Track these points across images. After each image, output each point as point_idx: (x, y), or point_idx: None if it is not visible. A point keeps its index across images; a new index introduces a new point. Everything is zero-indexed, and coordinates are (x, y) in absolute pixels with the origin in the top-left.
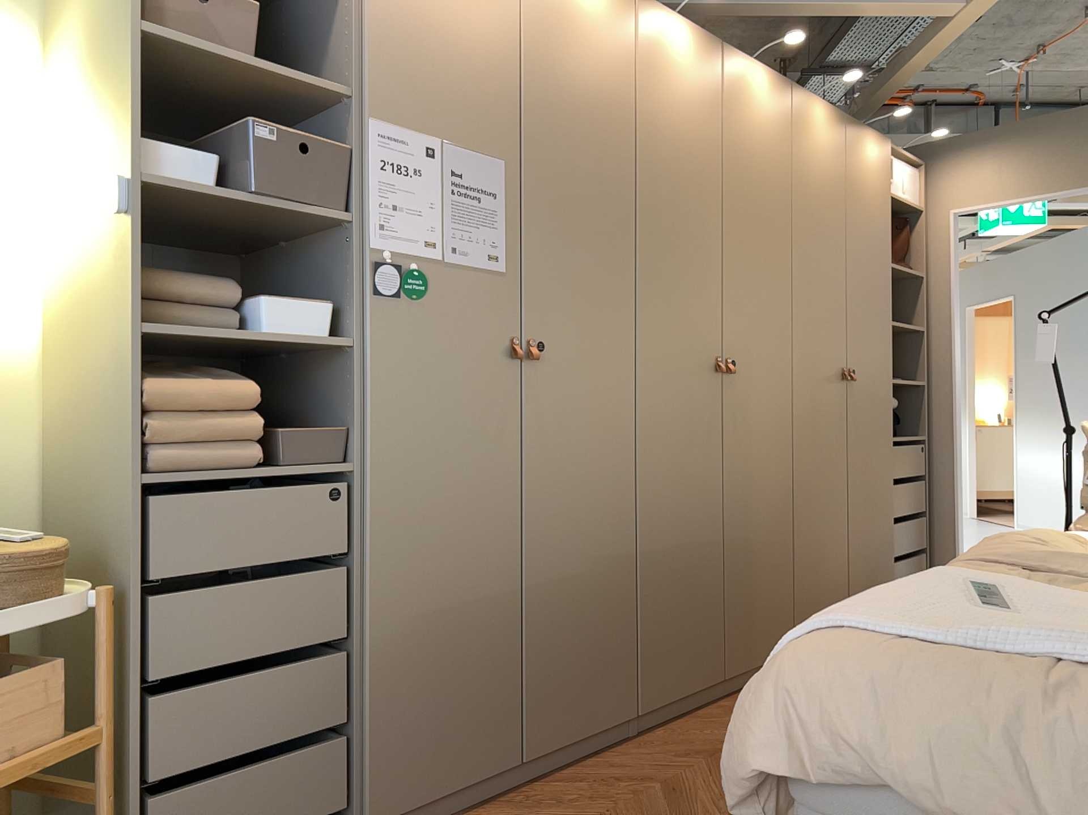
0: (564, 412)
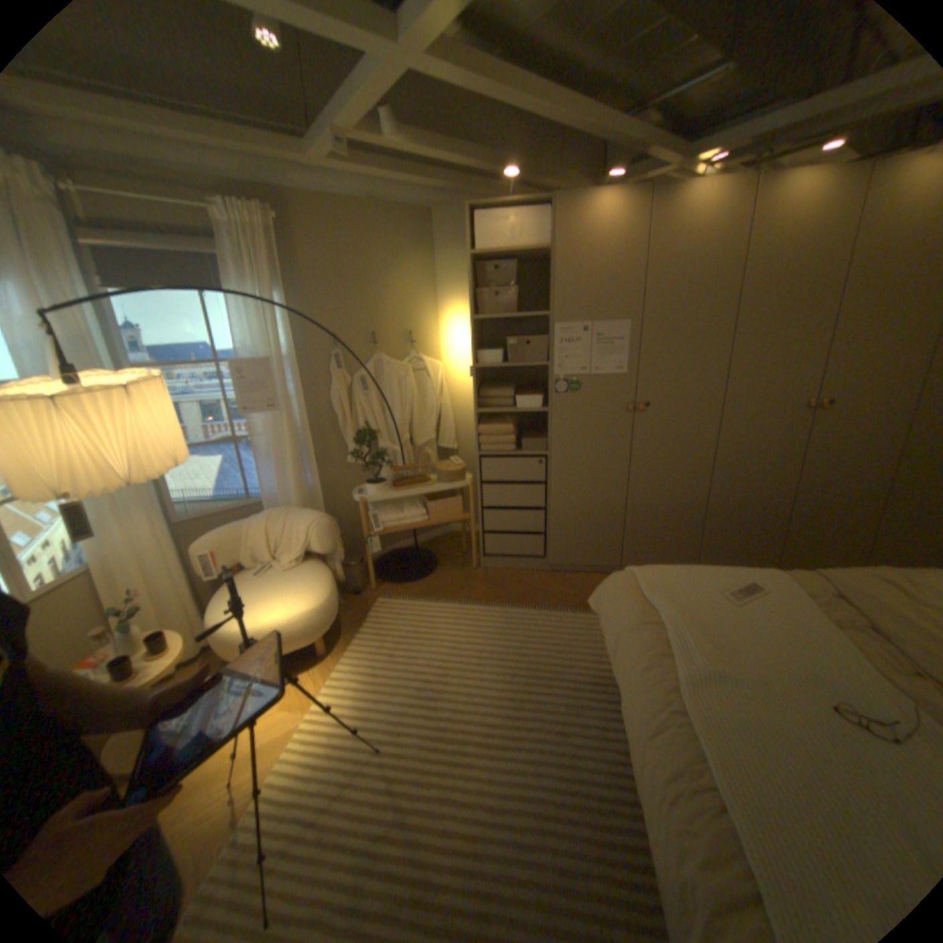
0: (660, 434)
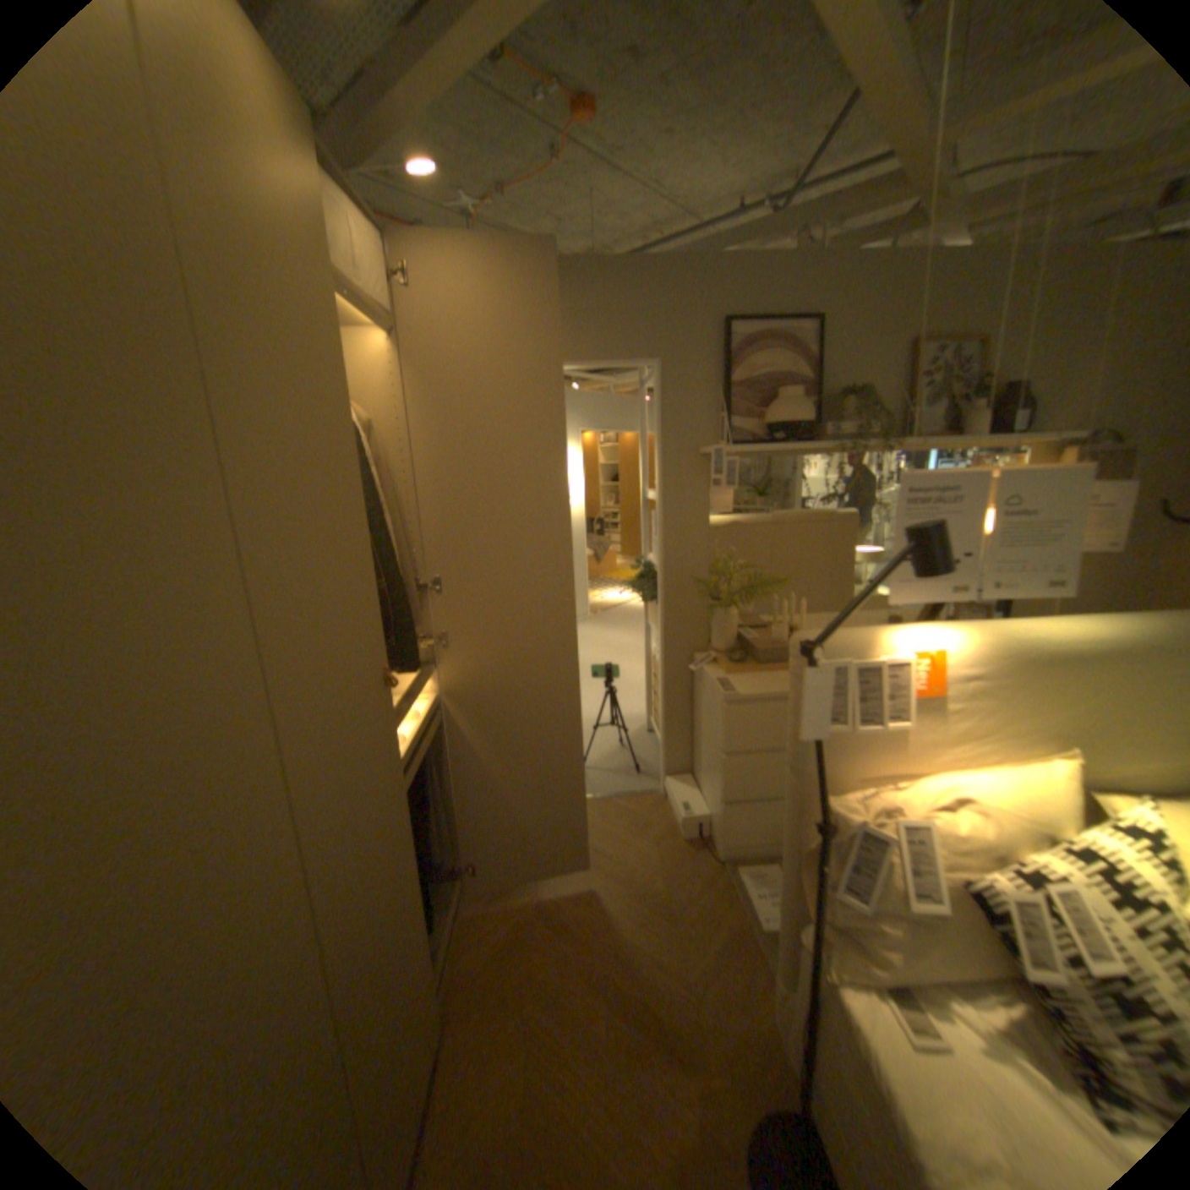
0: None
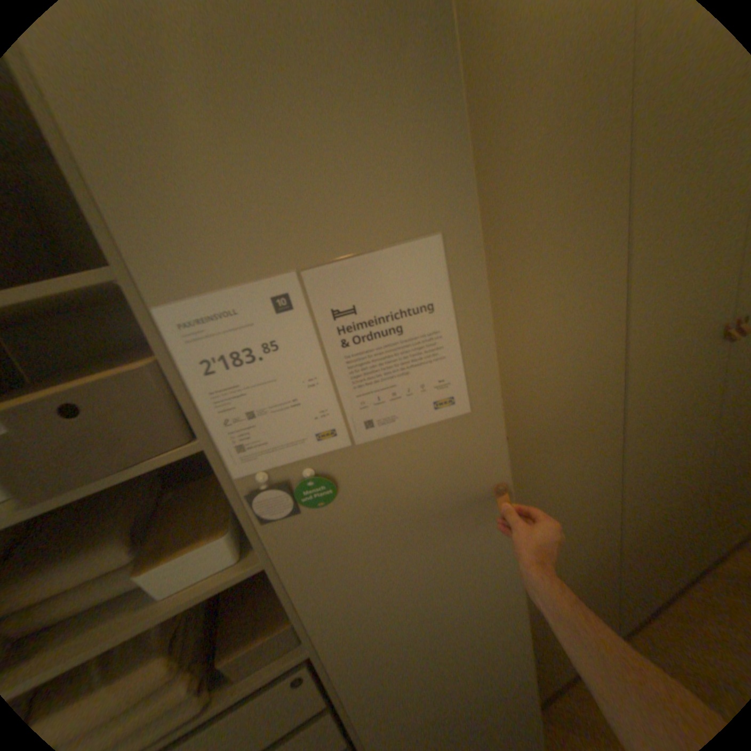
0: (538, 483)
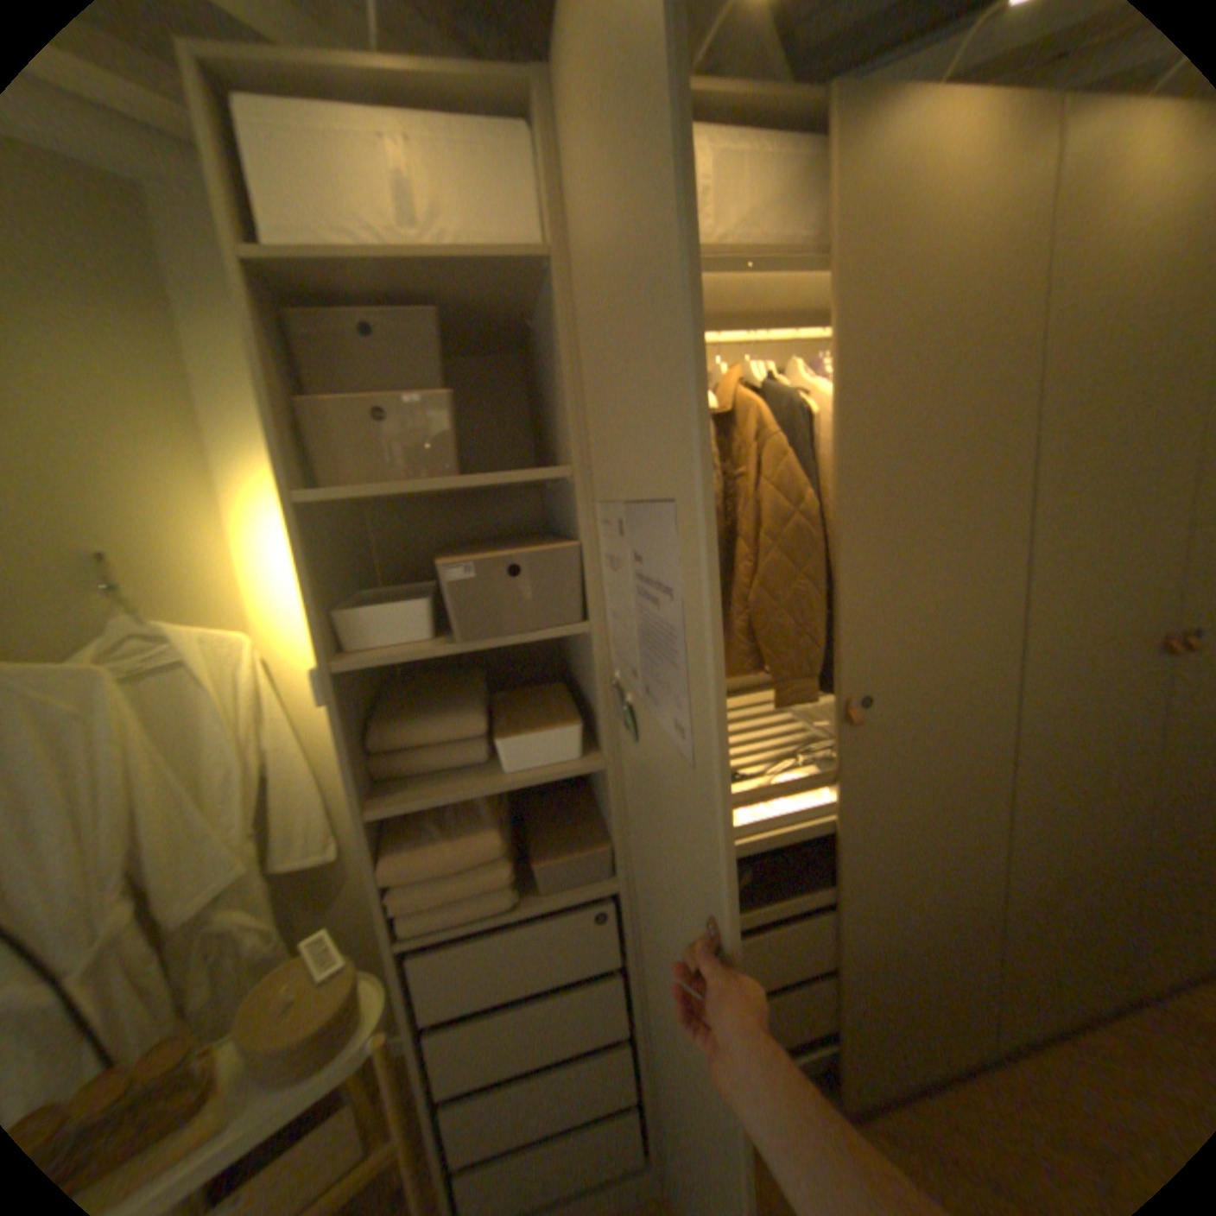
0: (901, 768)
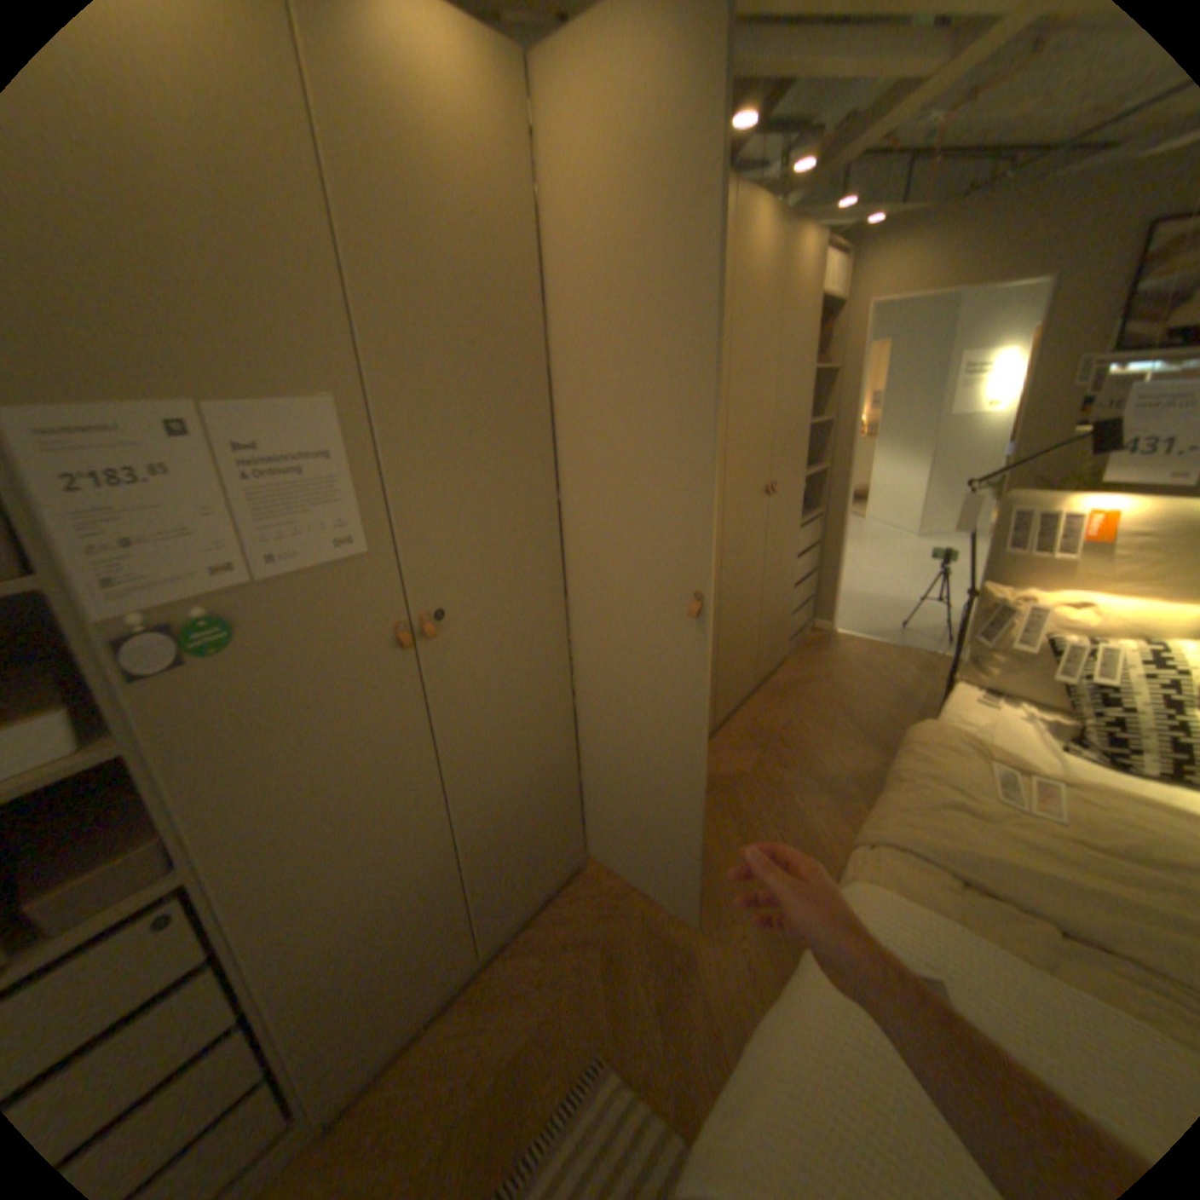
0: (482, 666)
